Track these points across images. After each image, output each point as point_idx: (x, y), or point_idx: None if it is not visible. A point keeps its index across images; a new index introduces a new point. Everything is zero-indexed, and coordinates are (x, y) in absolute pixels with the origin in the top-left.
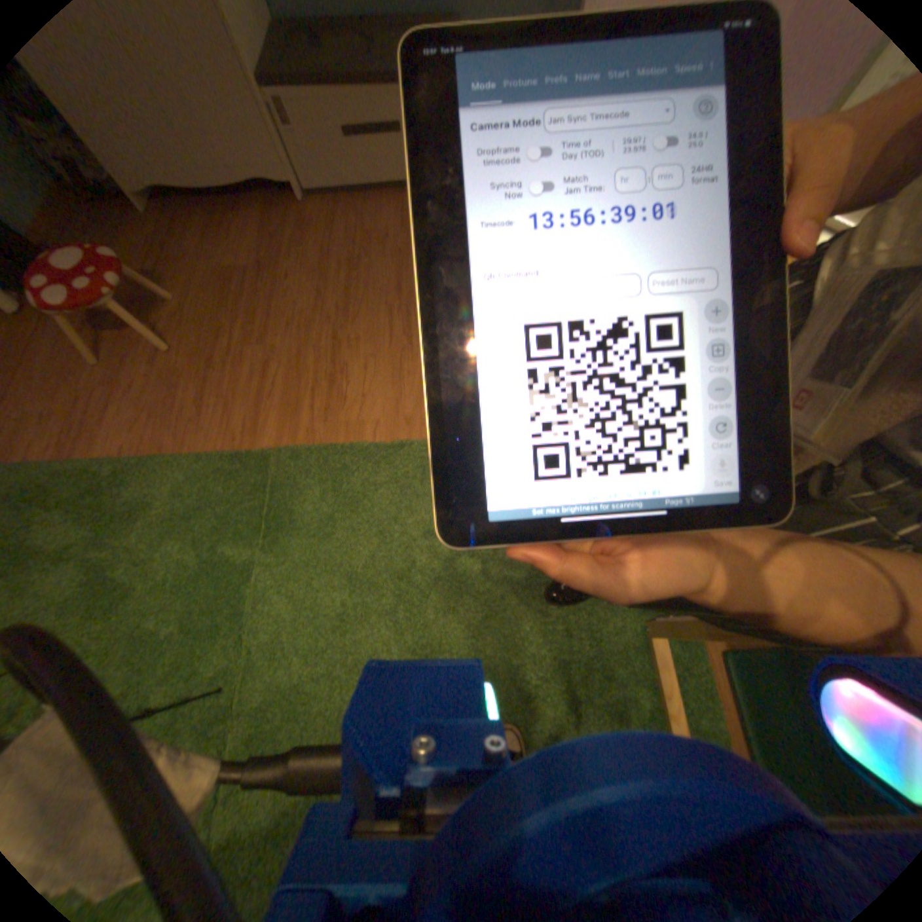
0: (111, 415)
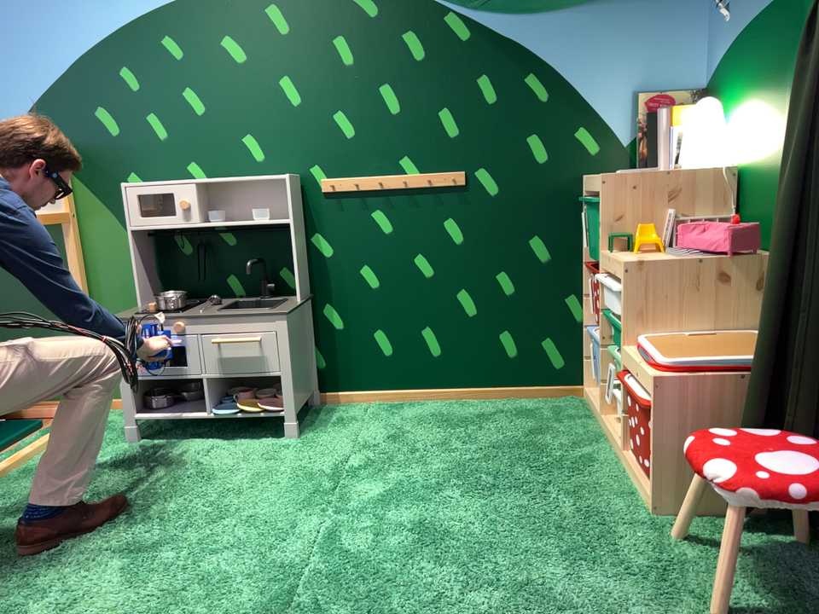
0: None
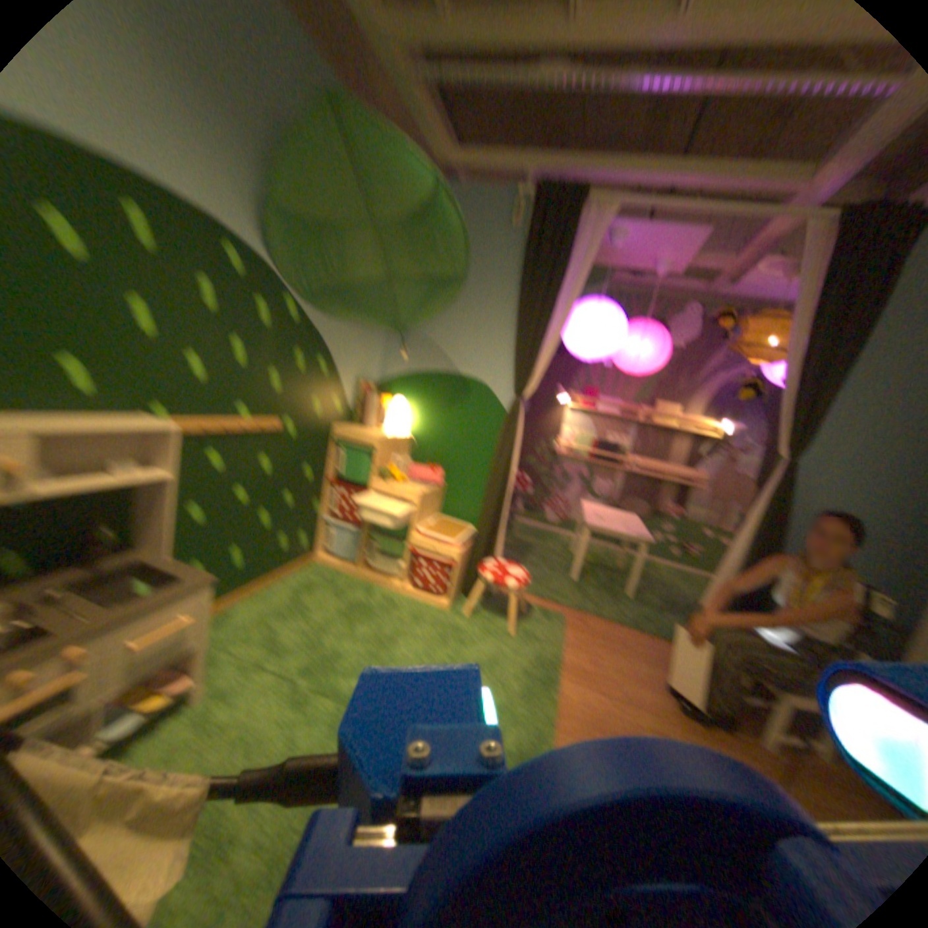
0: (592, 698)
